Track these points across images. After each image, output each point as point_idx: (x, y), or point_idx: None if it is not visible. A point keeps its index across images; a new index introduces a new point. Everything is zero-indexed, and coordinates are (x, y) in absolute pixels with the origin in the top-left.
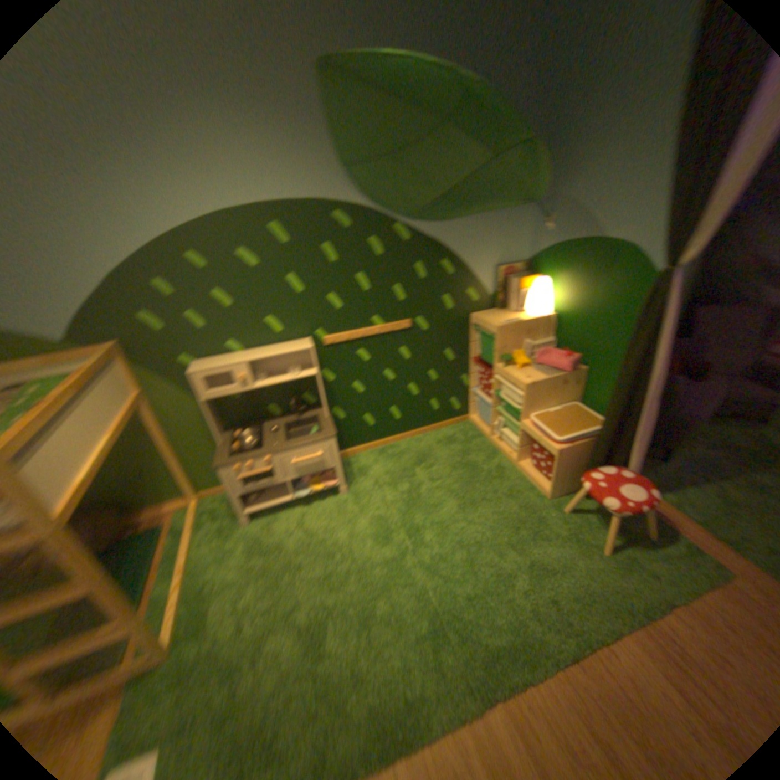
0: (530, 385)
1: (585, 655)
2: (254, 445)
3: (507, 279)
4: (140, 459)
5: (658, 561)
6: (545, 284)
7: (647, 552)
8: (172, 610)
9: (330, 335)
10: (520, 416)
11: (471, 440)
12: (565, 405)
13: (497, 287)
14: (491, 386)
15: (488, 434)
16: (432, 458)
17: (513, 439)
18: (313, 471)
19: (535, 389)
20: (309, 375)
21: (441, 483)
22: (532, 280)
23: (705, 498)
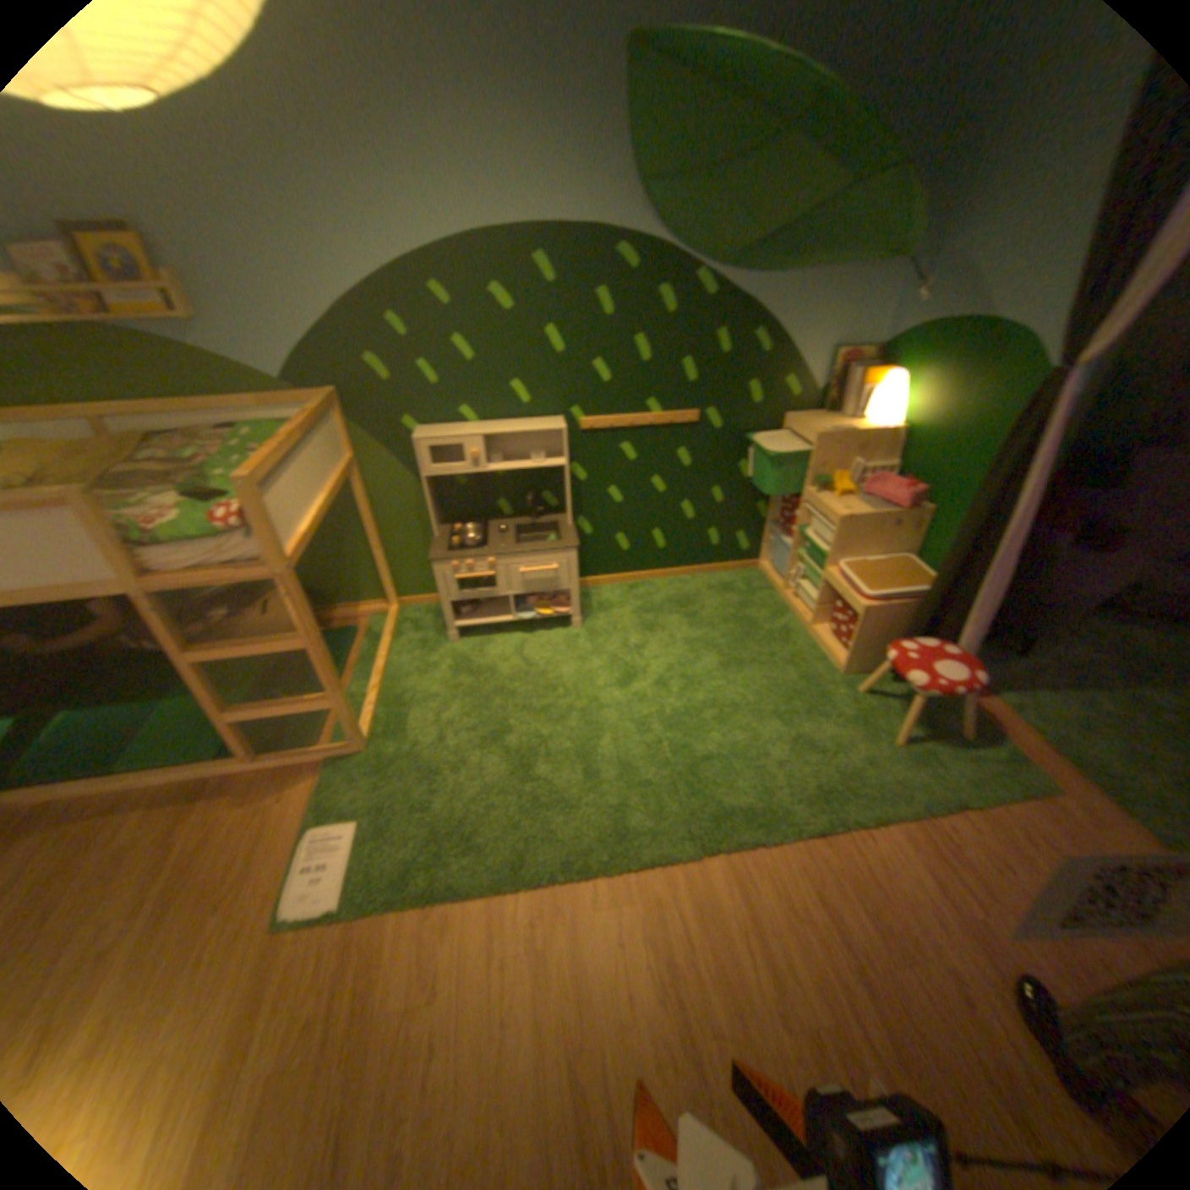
0: (845, 519)
1: (836, 833)
2: (476, 544)
3: (846, 369)
4: (340, 545)
5: (963, 760)
6: (898, 380)
7: (954, 750)
8: (369, 710)
9: (588, 419)
10: (825, 562)
11: (755, 592)
12: (891, 556)
13: (830, 379)
14: (794, 519)
15: (779, 588)
16: (696, 605)
17: (810, 595)
18: (542, 590)
19: (851, 525)
20: (554, 466)
21: (703, 635)
22: (882, 374)
23: (1060, 707)
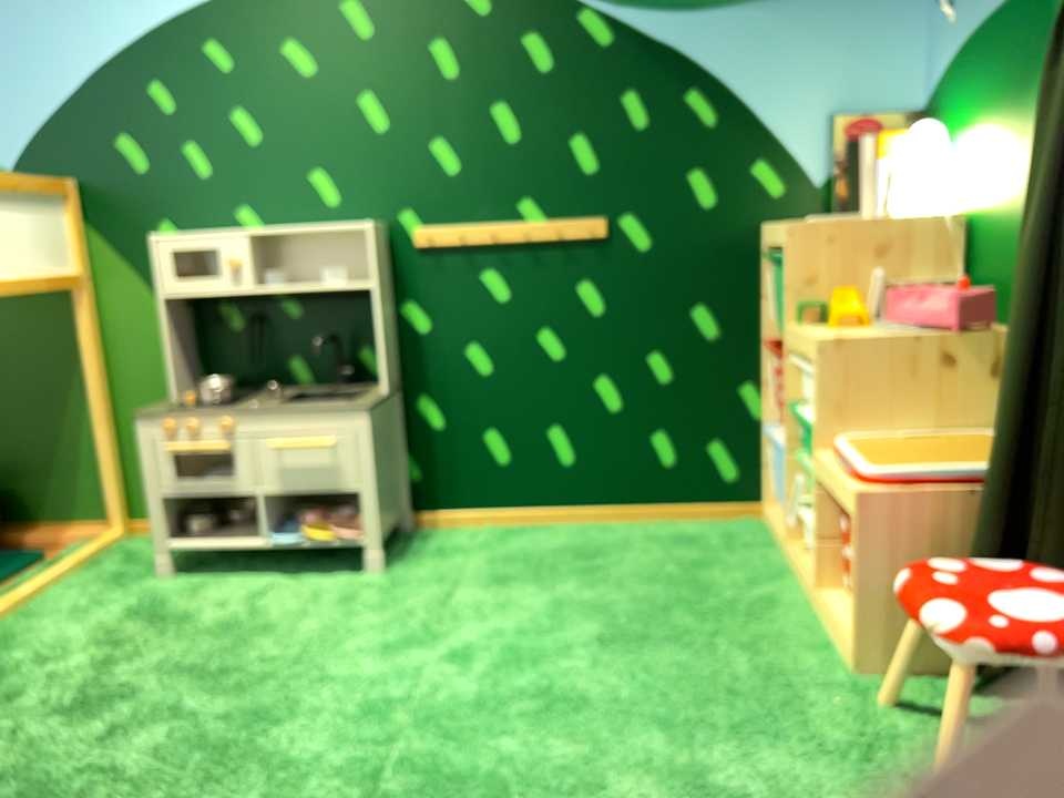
0: (829, 342)
1: None
2: (213, 400)
3: (856, 144)
4: (52, 418)
5: None
6: (929, 133)
7: None
8: None
9: (425, 226)
10: (821, 445)
11: (739, 548)
12: (959, 433)
13: (834, 165)
14: (787, 392)
15: (784, 539)
16: (613, 559)
17: (818, 530)
18: (310, 486)
19: (846, 356)
20: (354, 285)
21: (598, 598)
22: (912, 138)
23: None
